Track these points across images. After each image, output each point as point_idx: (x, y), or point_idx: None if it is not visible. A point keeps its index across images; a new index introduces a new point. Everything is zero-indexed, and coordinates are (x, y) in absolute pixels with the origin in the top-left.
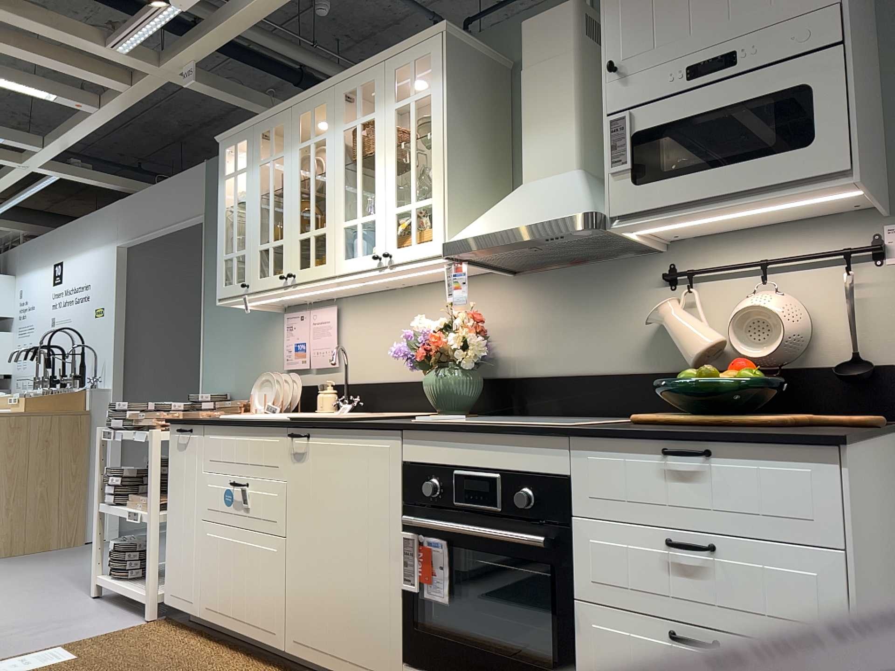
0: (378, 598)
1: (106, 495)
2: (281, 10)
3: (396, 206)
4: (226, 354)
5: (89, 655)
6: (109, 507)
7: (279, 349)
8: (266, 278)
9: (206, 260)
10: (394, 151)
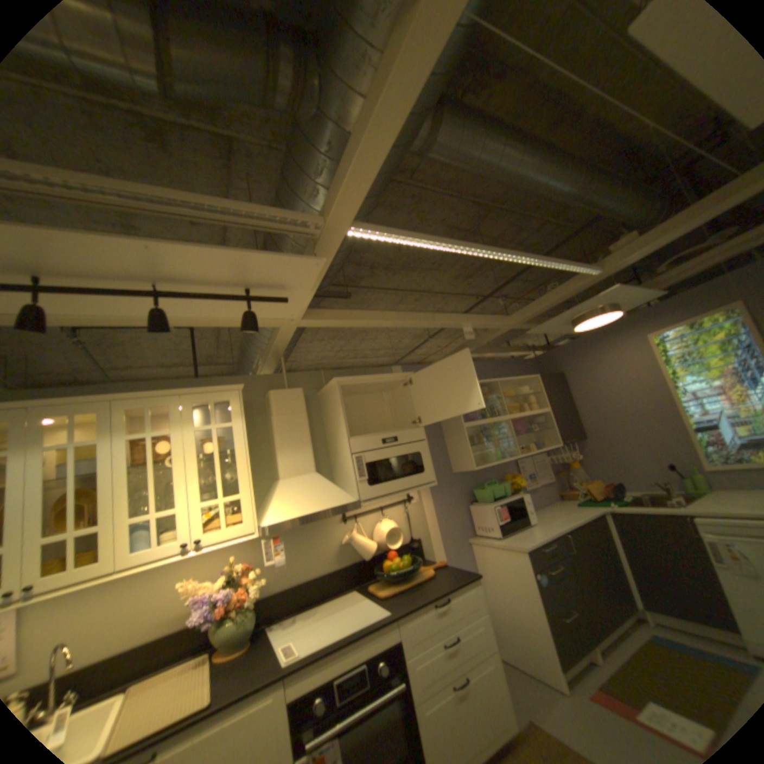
0: None
1: None
2: (57, 325)
3: (203, 502)
4: None
5: None
6: None
7: None
8: None
9: None
10: (198, 460)
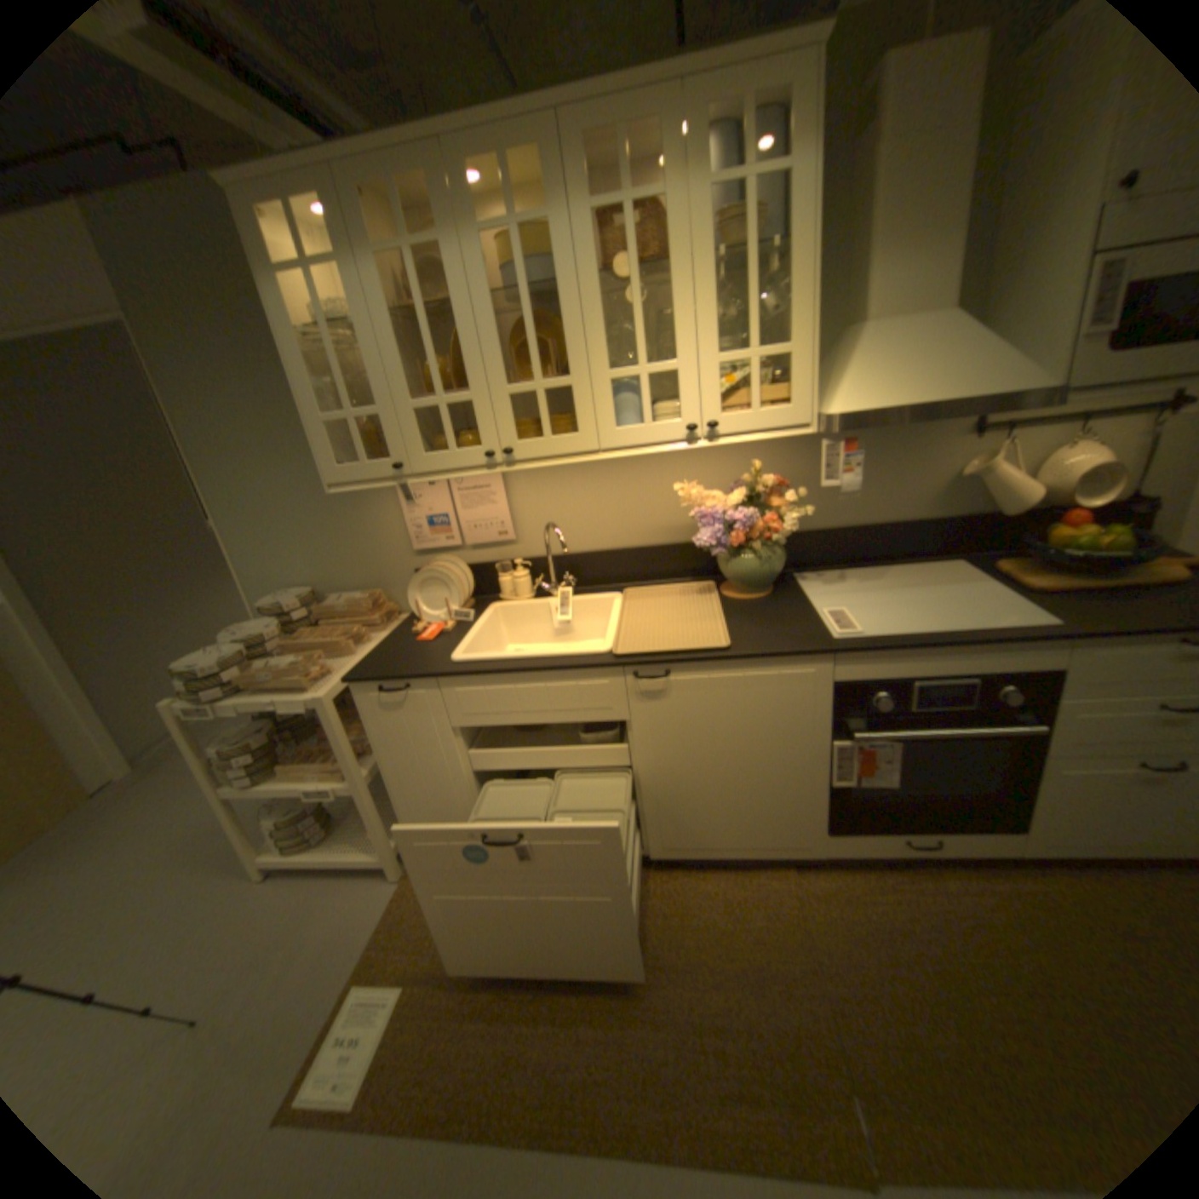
0: (796, 799)
1: (229, 783)
2: None
3: (724, 354)
4: (279, 537)
5: (410, 977)
6: (242, 793)
7: (394, 524)
8: (445, 454)
9: (164, 396)
10: (715, 262)
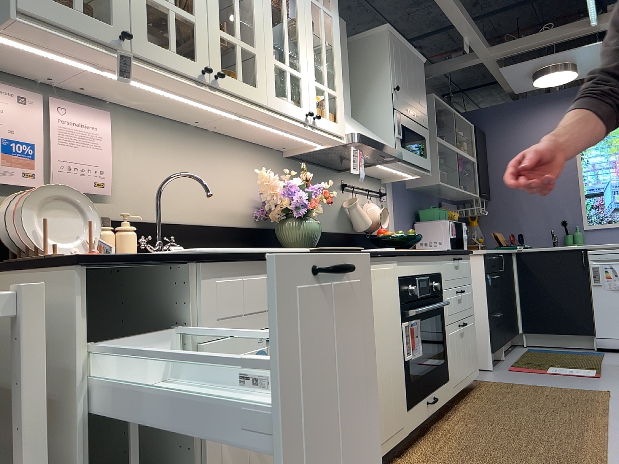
0: (395, 376)
1: None
2: None
3: (316, 82)
4: None
5: None
6: None
7: None
8: (164, 50)
9: None
10: (313, 35)
